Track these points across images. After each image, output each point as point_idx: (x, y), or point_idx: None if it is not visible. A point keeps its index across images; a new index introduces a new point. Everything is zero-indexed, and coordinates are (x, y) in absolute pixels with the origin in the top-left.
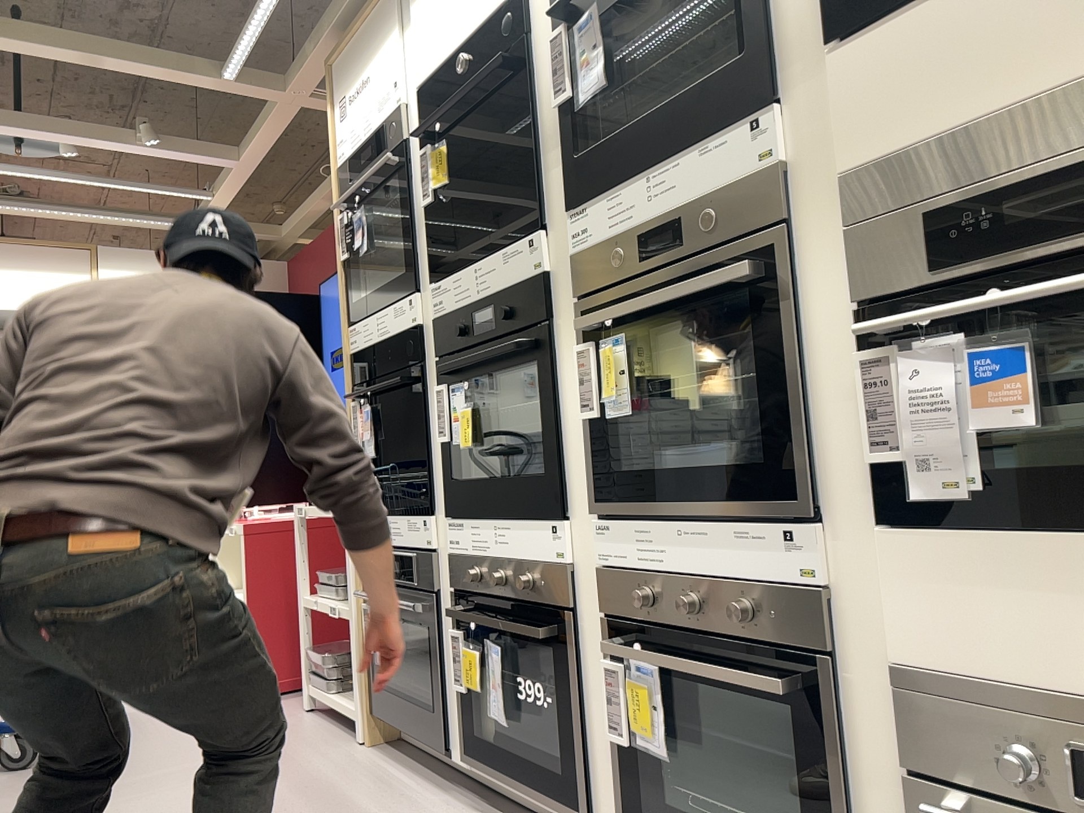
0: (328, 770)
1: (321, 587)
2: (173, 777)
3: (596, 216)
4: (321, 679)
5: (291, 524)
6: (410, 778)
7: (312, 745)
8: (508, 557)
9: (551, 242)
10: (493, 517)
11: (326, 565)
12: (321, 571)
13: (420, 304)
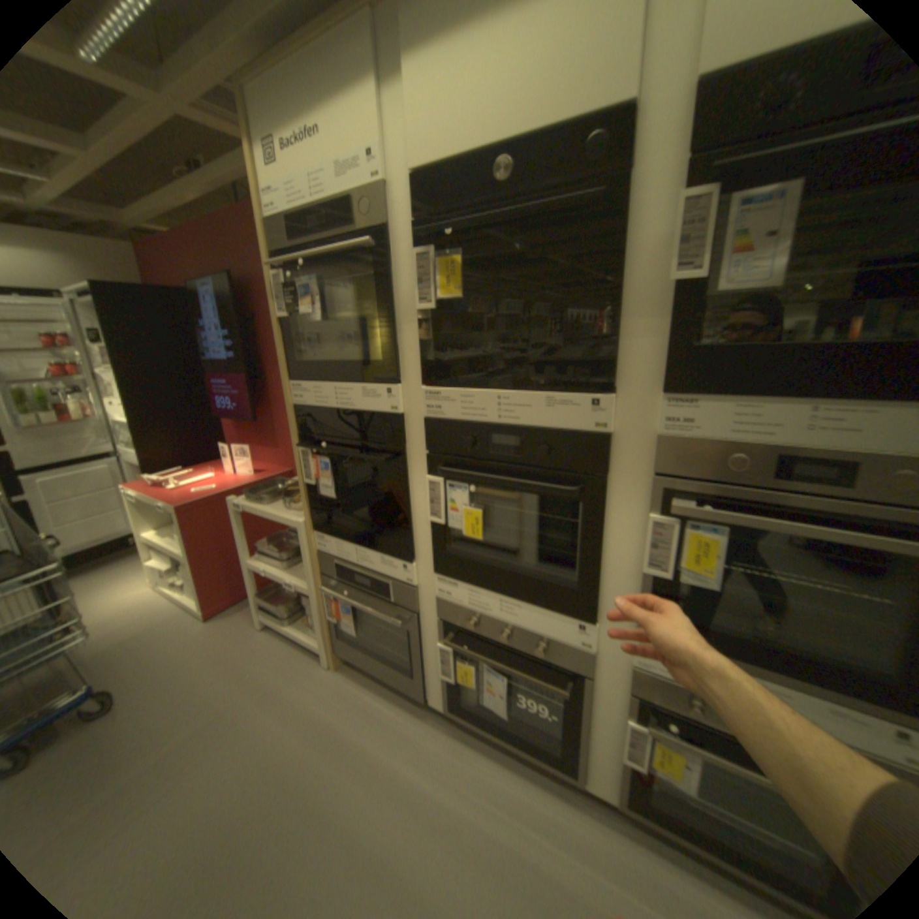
0: (319, 711)
1: (260, 554)
2: (188, 748)
3: (714, 414)
4: (266, 610)
5: (213, 499)
6: (387, 708)
7: (288, 678)
8: (517, 624)
9: (621, 408)
10: (501, 594)
11: (259, 536)
12: (258, 544)
13: (403, 397)
